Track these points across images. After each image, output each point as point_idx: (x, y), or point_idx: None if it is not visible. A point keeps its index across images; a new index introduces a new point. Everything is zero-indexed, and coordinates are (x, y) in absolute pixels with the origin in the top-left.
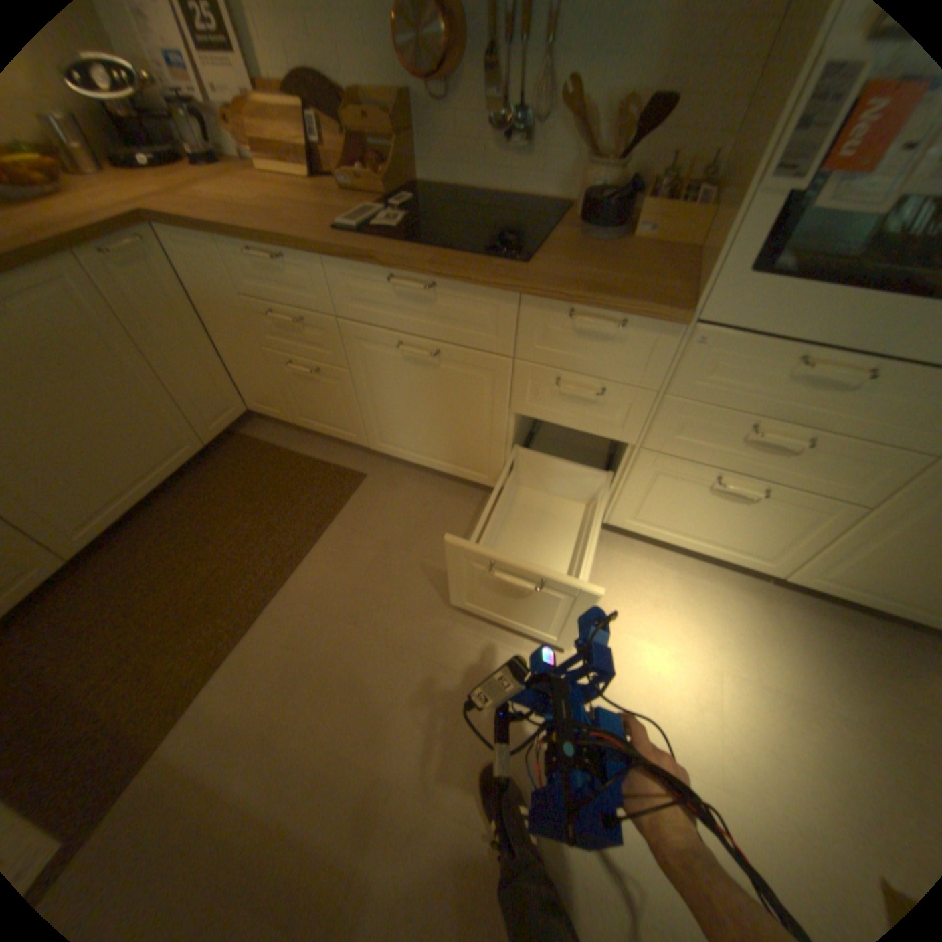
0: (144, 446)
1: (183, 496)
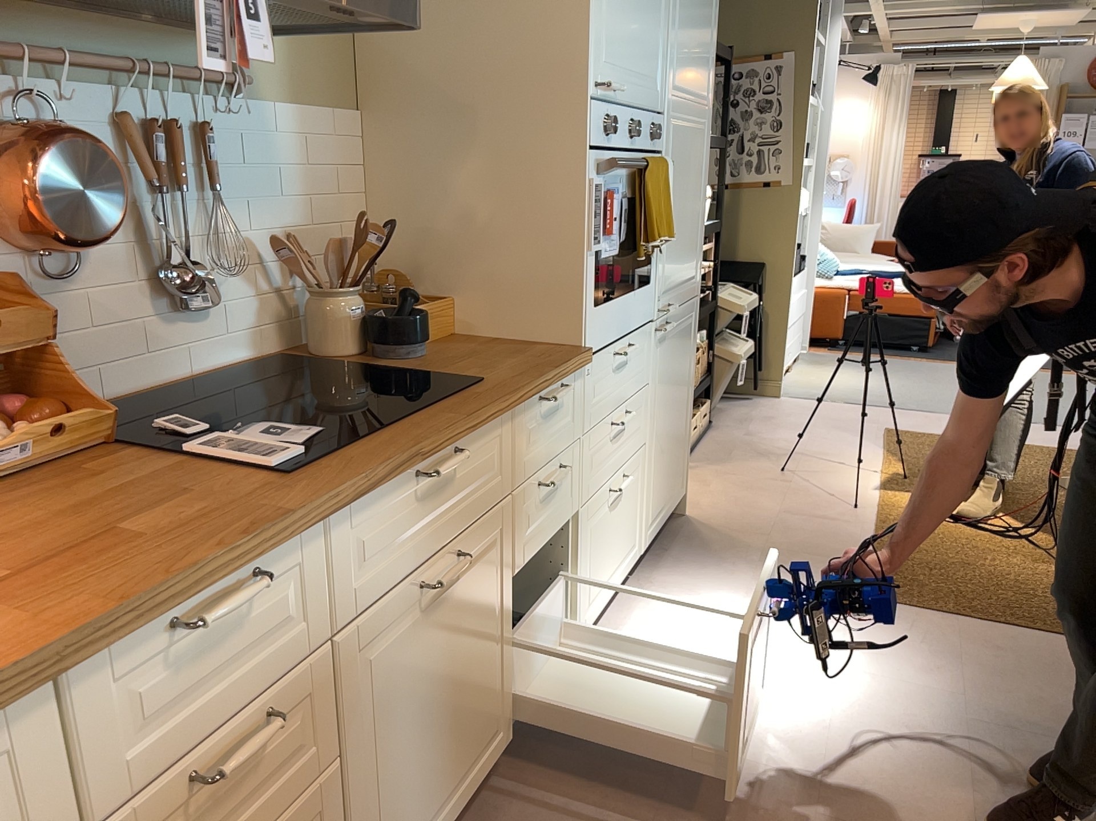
0: None
1: None
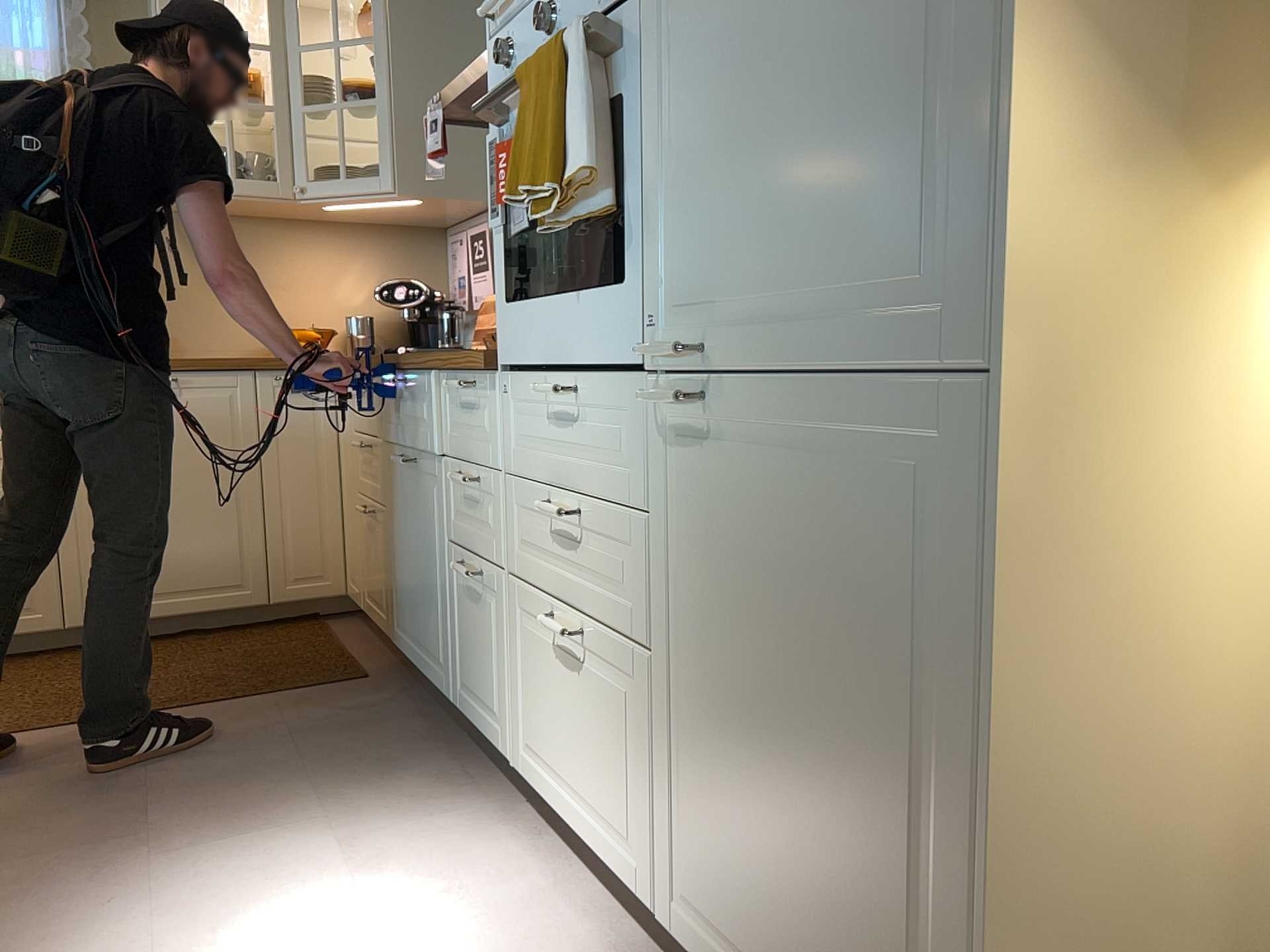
0: (207, 560)
1: (206, 641)
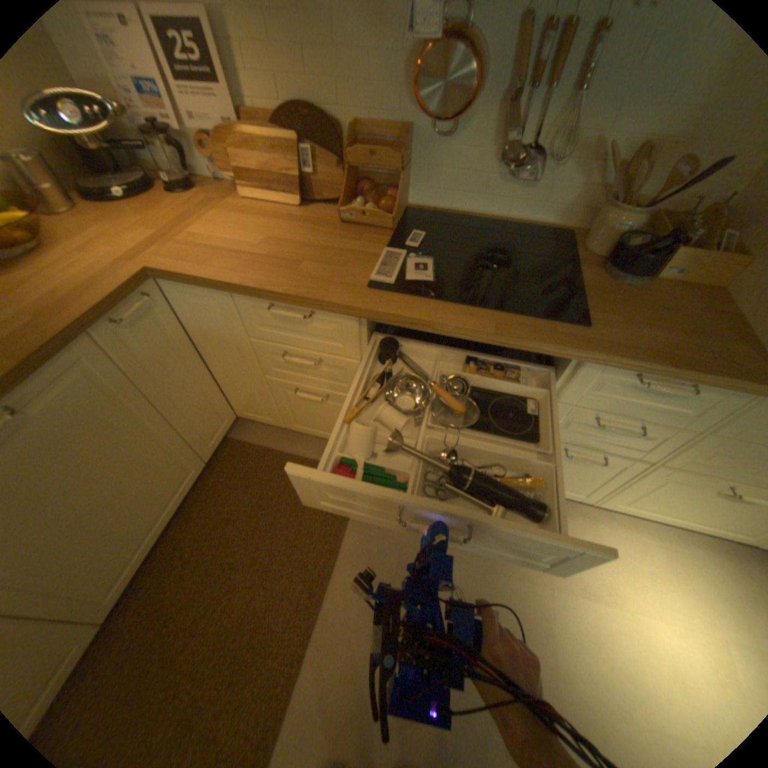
0: (157, 488)
1: (192, 518)
